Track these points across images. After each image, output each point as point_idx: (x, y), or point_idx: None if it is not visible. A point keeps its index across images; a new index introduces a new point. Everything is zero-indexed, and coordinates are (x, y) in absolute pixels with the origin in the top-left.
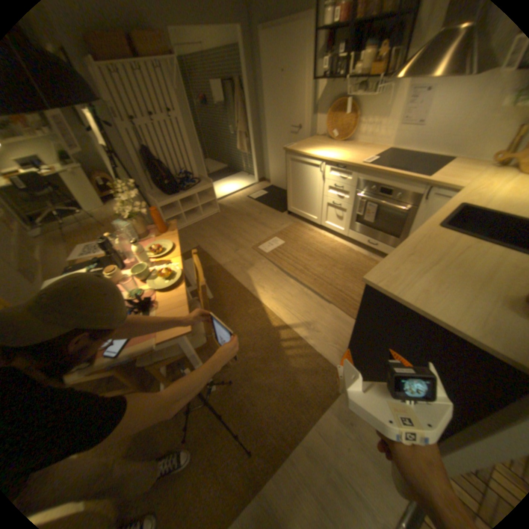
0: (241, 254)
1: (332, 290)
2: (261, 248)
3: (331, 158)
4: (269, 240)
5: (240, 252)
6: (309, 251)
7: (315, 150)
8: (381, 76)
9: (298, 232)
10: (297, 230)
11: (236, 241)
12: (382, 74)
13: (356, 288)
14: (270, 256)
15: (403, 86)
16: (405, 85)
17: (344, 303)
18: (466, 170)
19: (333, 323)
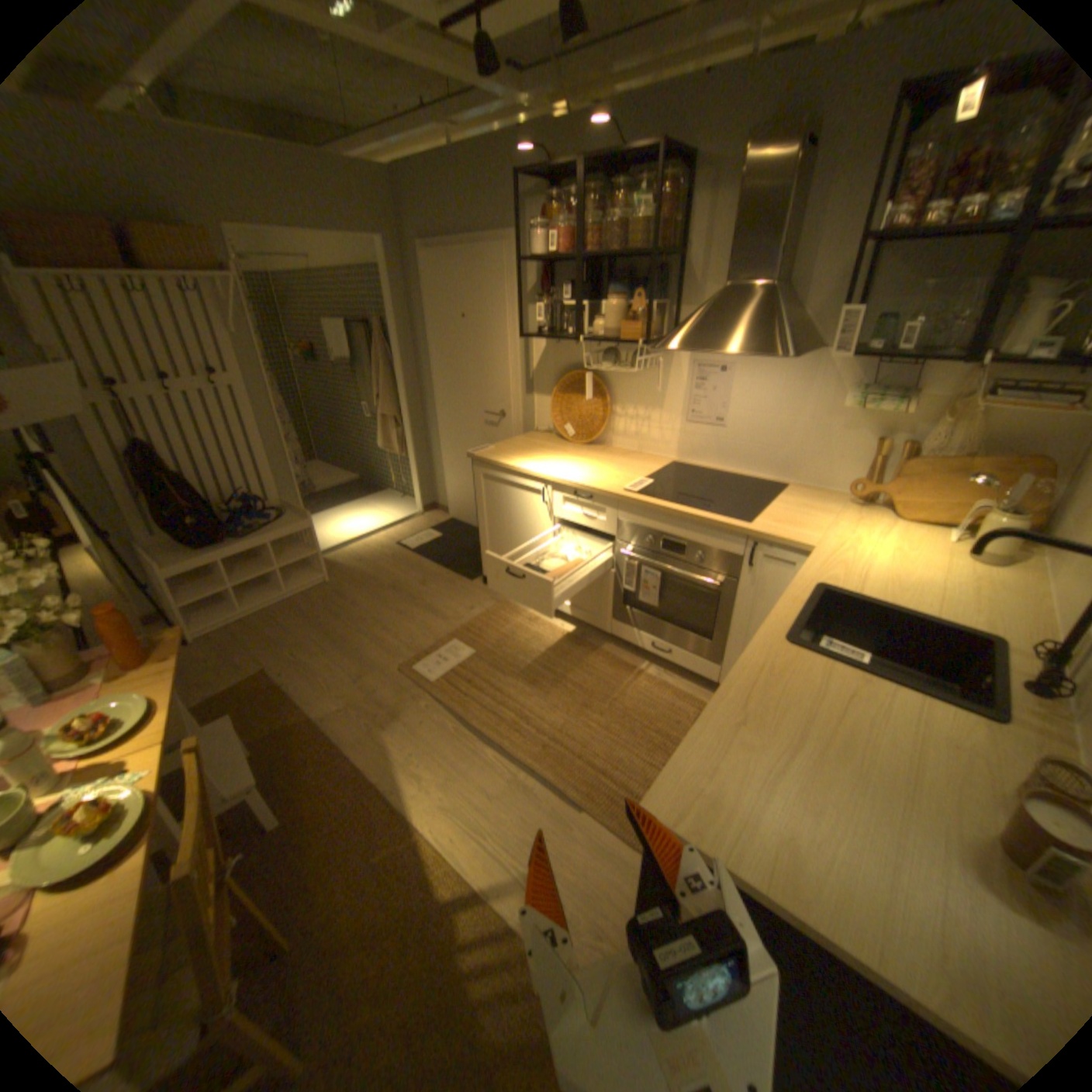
0: (372, 688)
1: (586, 772)
2: (420, 668)
3: (564, 480)
4: (442, 648)
5: (370, 681)
6: (531, 671)
7: (533, 460)
8: (641, 342)
9: (508, 626)
10: (504, 621)
11: (361, 653)
12: (642, 339)
13: (639, 762)
14: (441, 690)
15: (680, 360)
16: (683, 359)
17: (615, 806)
18: (811, 510)
19: (592, 870)
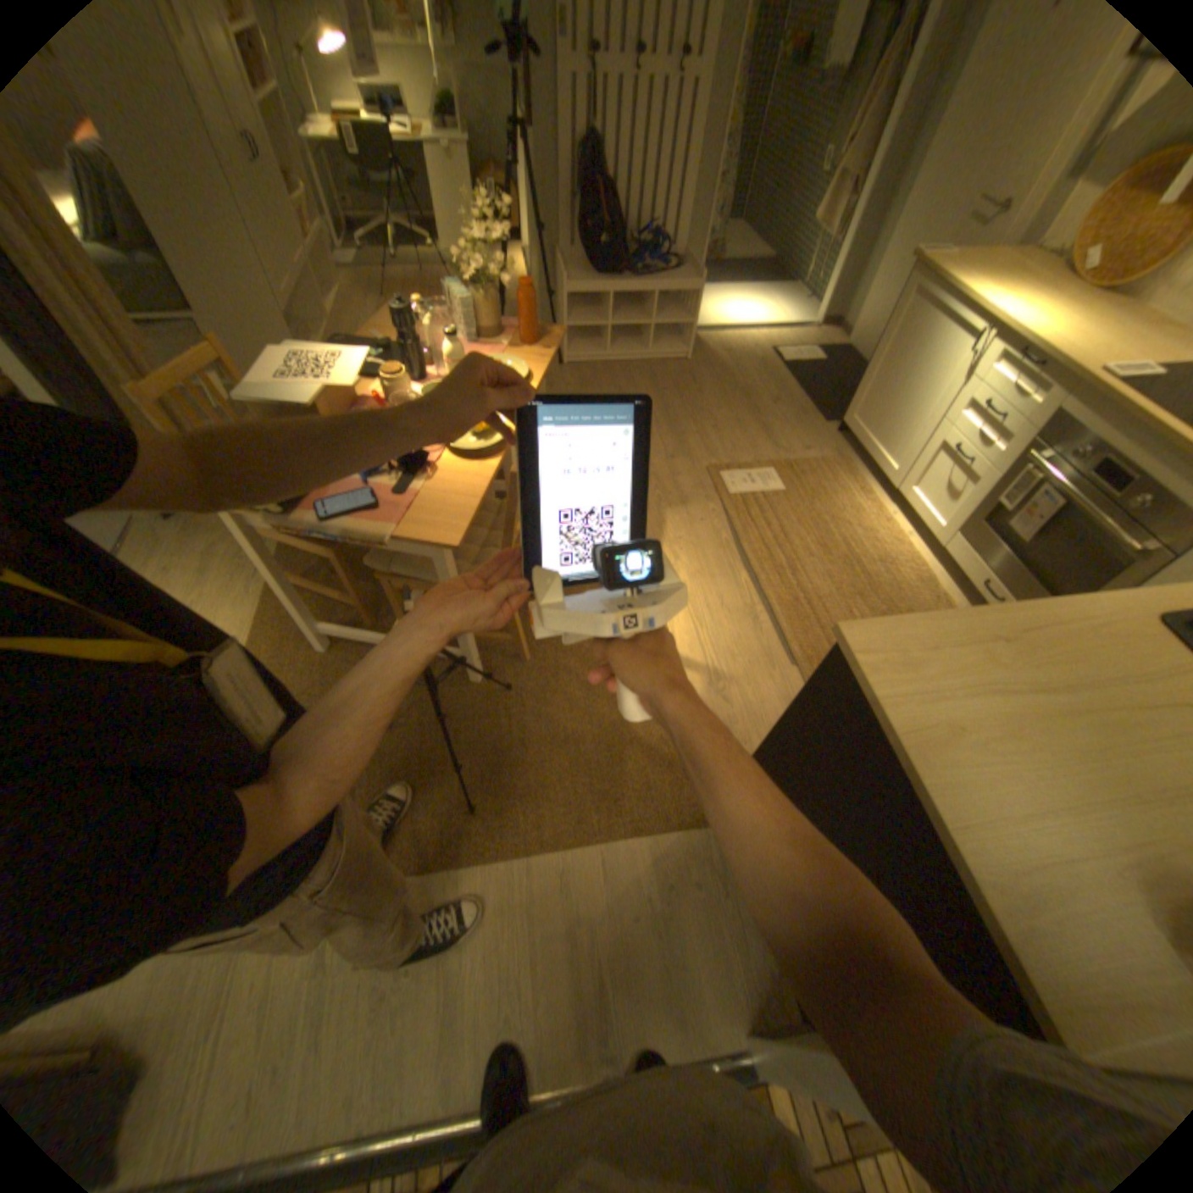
0: (677, 472)
1: (818, 643)
2: (726, 478)
3: (1022, 326)
4: (755, 471)
5: (678, 466)
6: (827, 537)
7: (998, 287)
8: None
9: (833, 484)
10: (833, 478)
11: (684, 439)
12: None
13: None
14: (733, 505)
15: None
16: None
17: None
18: None
19: (771, 706)
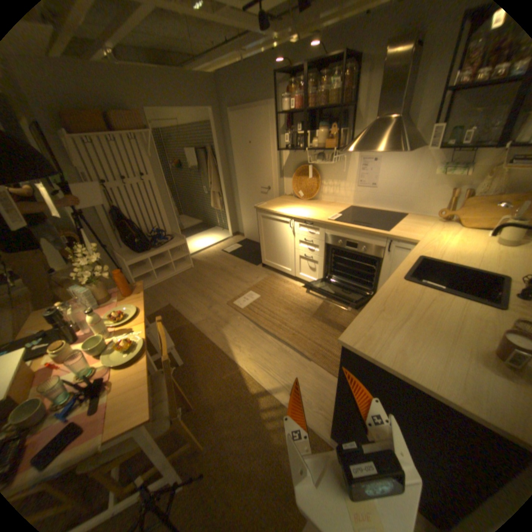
0: (216, 311)
1: (312, 345)
2: (236, 303)
3: (299, 216)
4: (245, 294)
5: (215, 308)
6: (286, 304)
7: (284, 208)
8: (335, 149)
9: (274, 285)
10: (272, 283)
11: (210, 297)
12: (336, 147)
13: (336, 341)
14: (246, 312)
15: (354, 156)
16: (355, 156)
17: (326, 359)
18: (418, 225)
19: (316, 384)
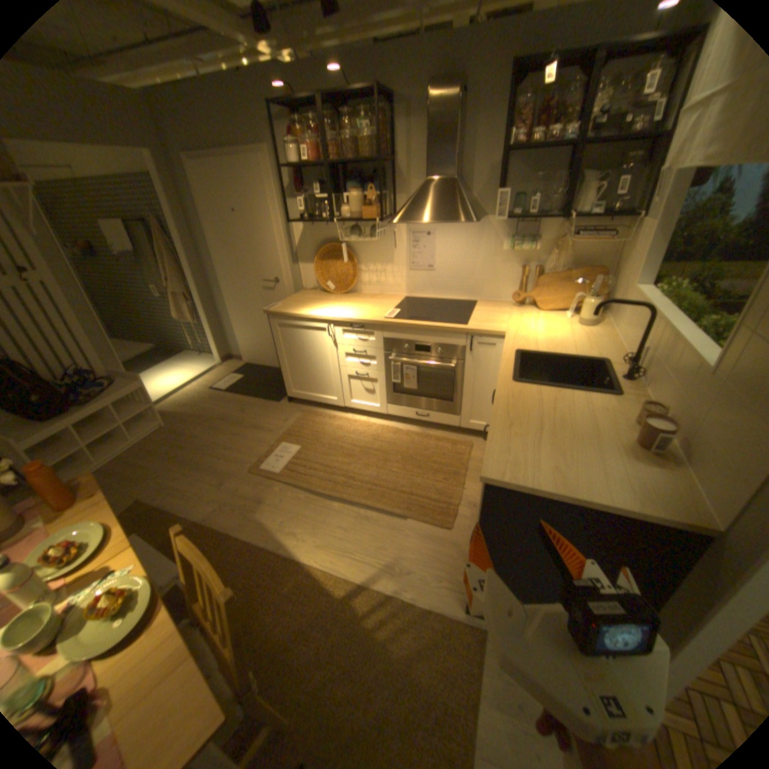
0: (233, 489)
1: (400, 497)
2: (265, 467)
3: (342, 318)
4: (276, 450)
5: (230, 485)
6: (343, 449)
7: (313, 308)
8: (372, 220)
9: (316, 425)
10: (313, 423)
11: (214, 468)
12: (373, 218)
13: (429, 482)
14: (286, 476)
15: (400, 230)
16: (402, 230)
17: (424, 510)
18: (494, 313)
19: (423, 548)
